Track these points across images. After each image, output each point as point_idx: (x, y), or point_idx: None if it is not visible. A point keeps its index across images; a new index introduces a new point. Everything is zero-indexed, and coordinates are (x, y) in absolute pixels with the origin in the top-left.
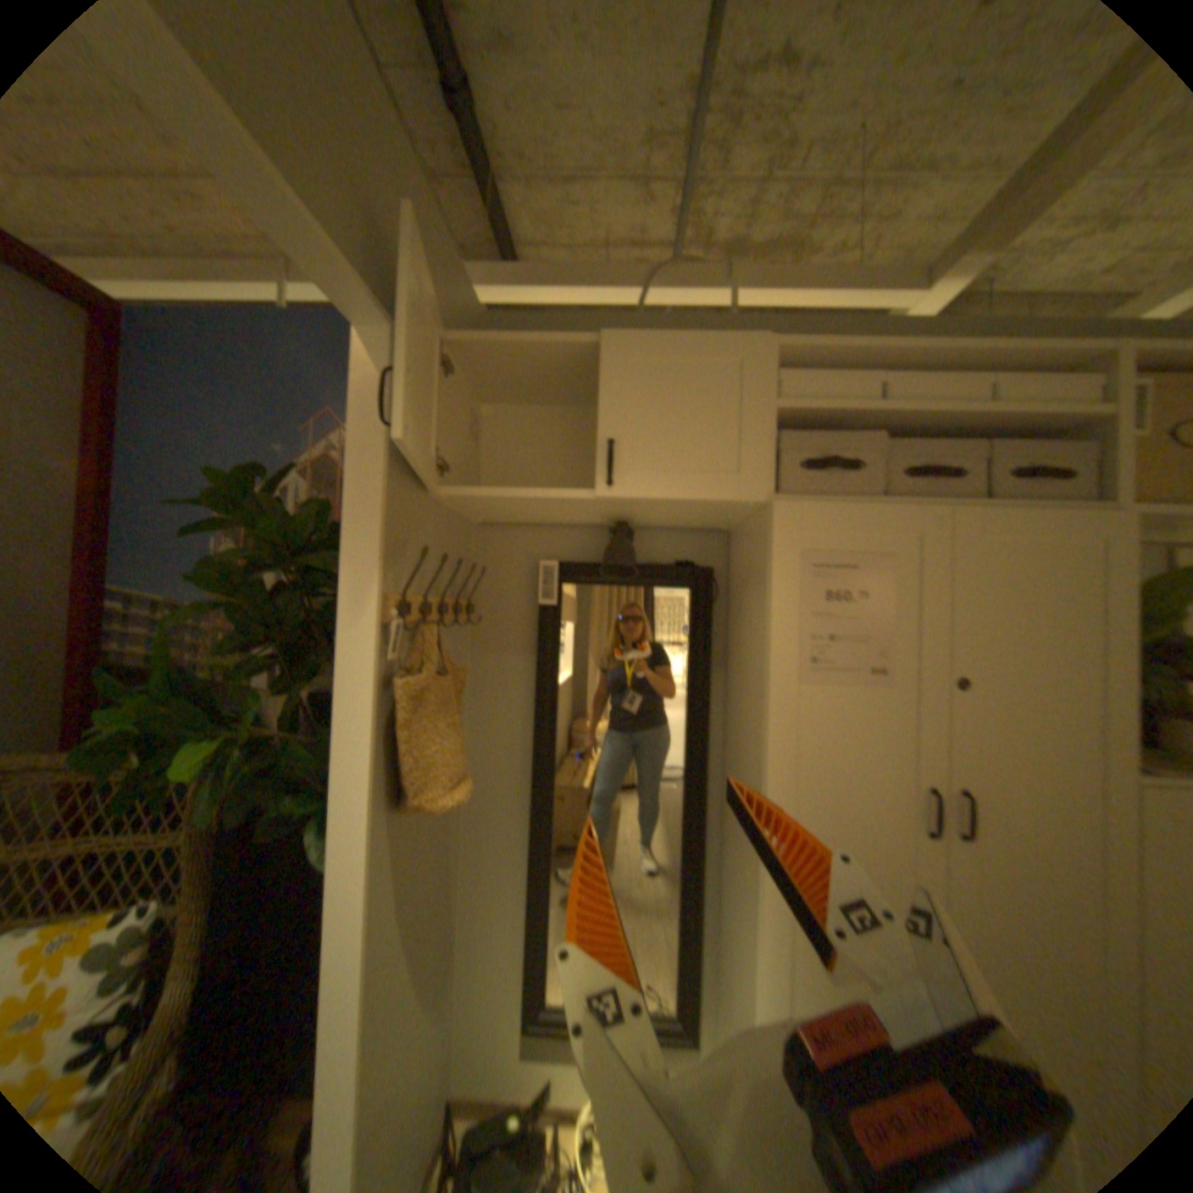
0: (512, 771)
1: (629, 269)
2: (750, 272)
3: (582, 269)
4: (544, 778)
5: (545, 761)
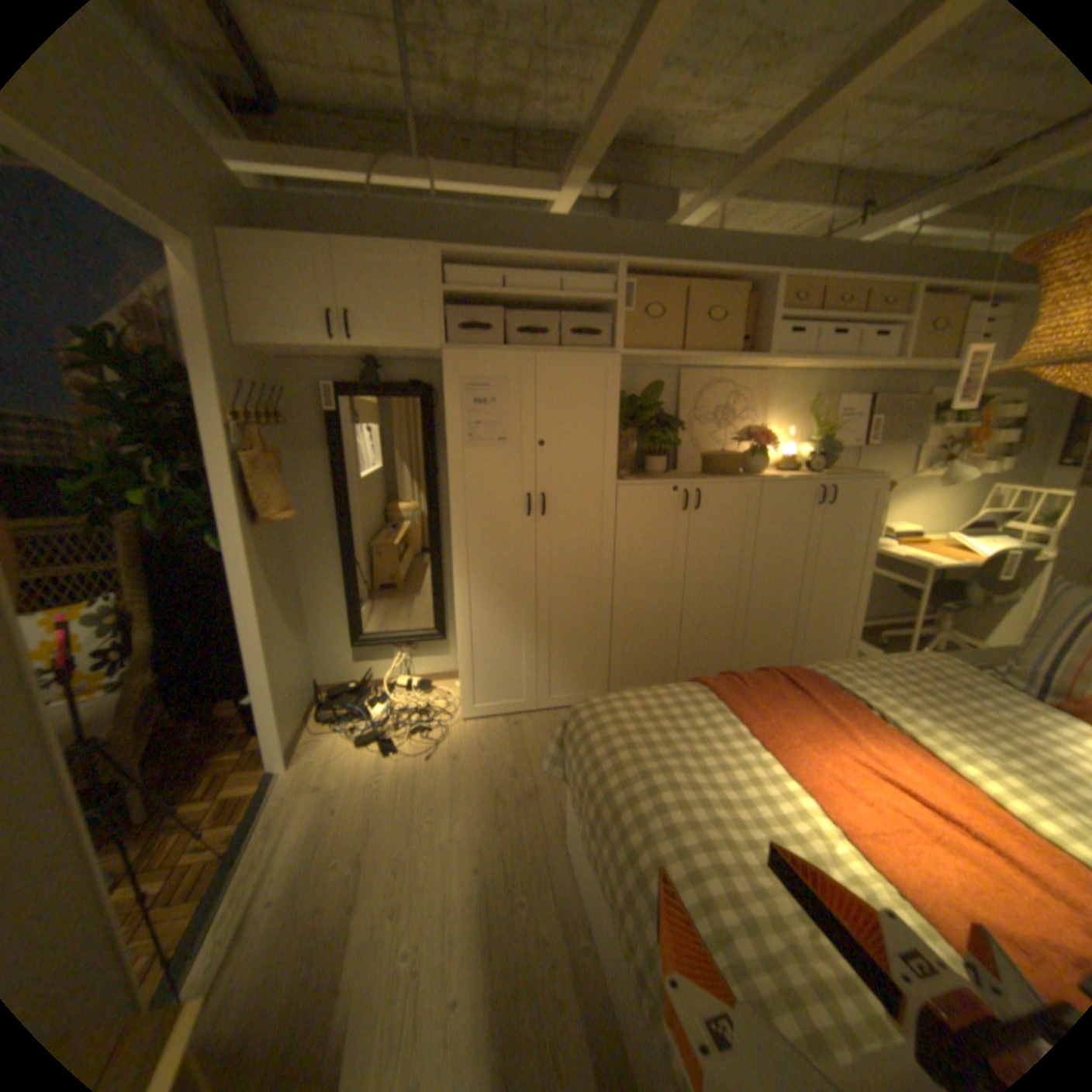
0: (325, 513)
1: (356, 157)
2: (444, 169)
3: (320, 154)
4: (344, 514)
5: (344, 505)
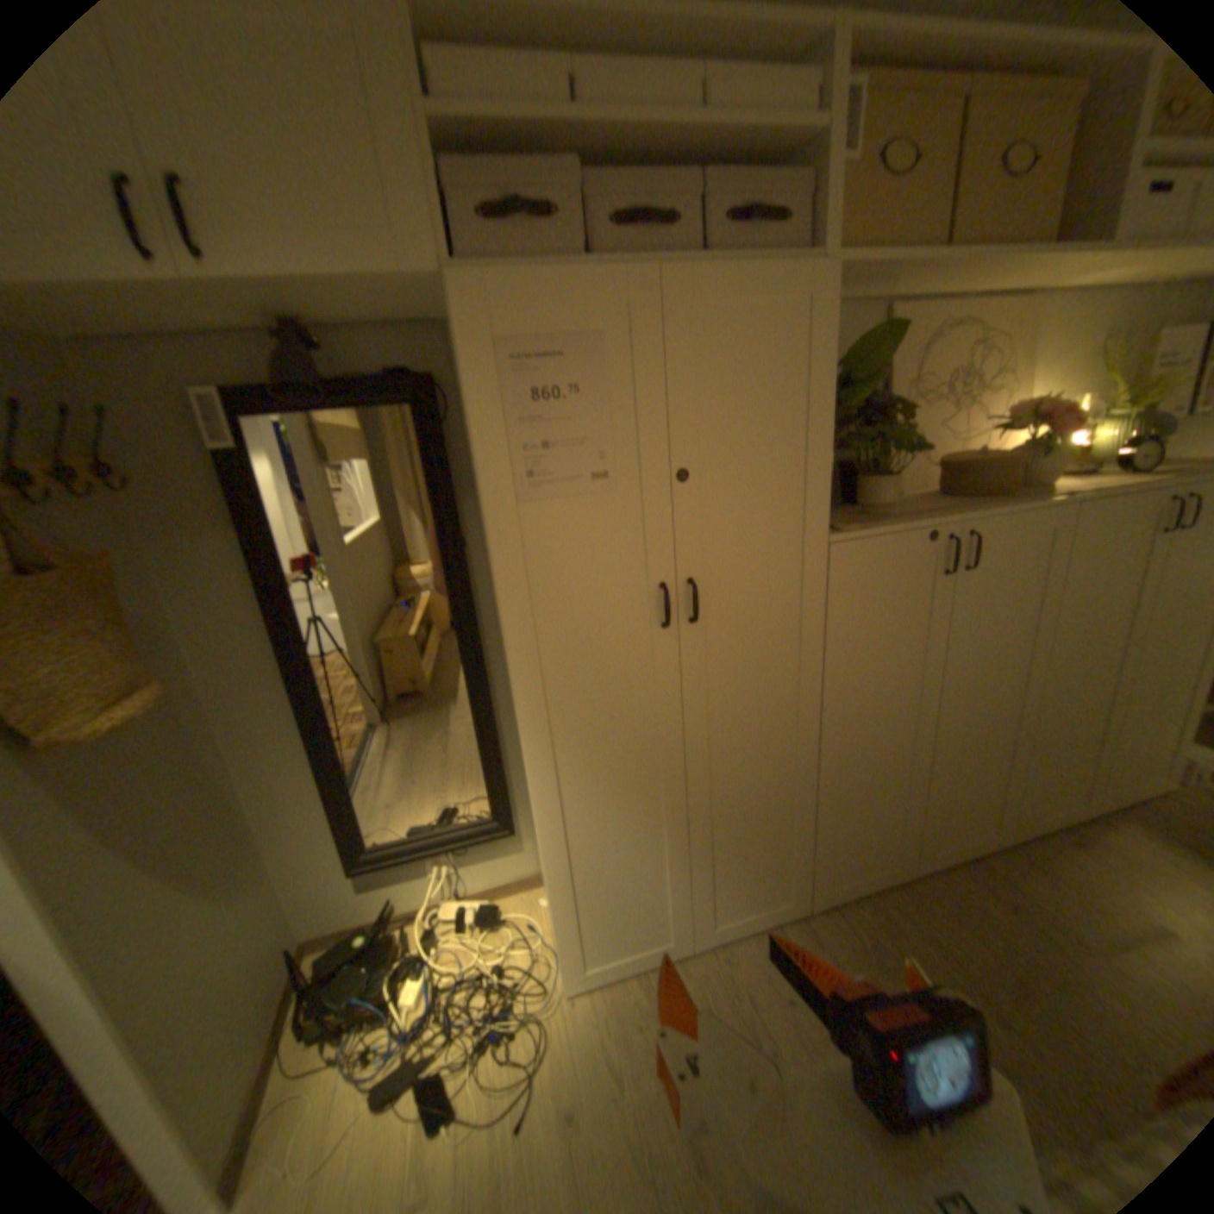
0: (253, 650)
1: None
2: None
3: None
4: (291, 649)
5: (286, 632)
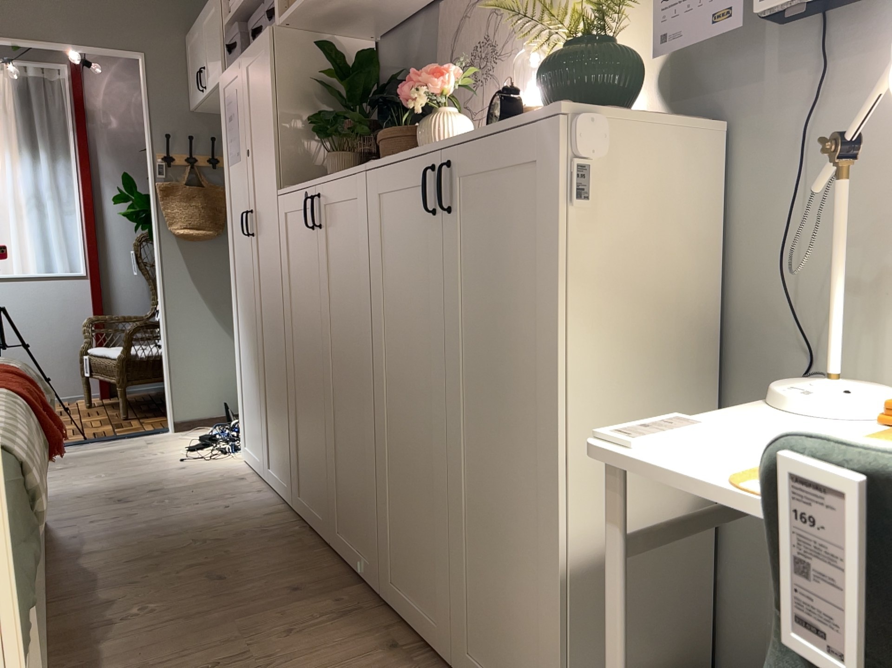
0: None
1: None
2: None
3: None
4: None
5: None
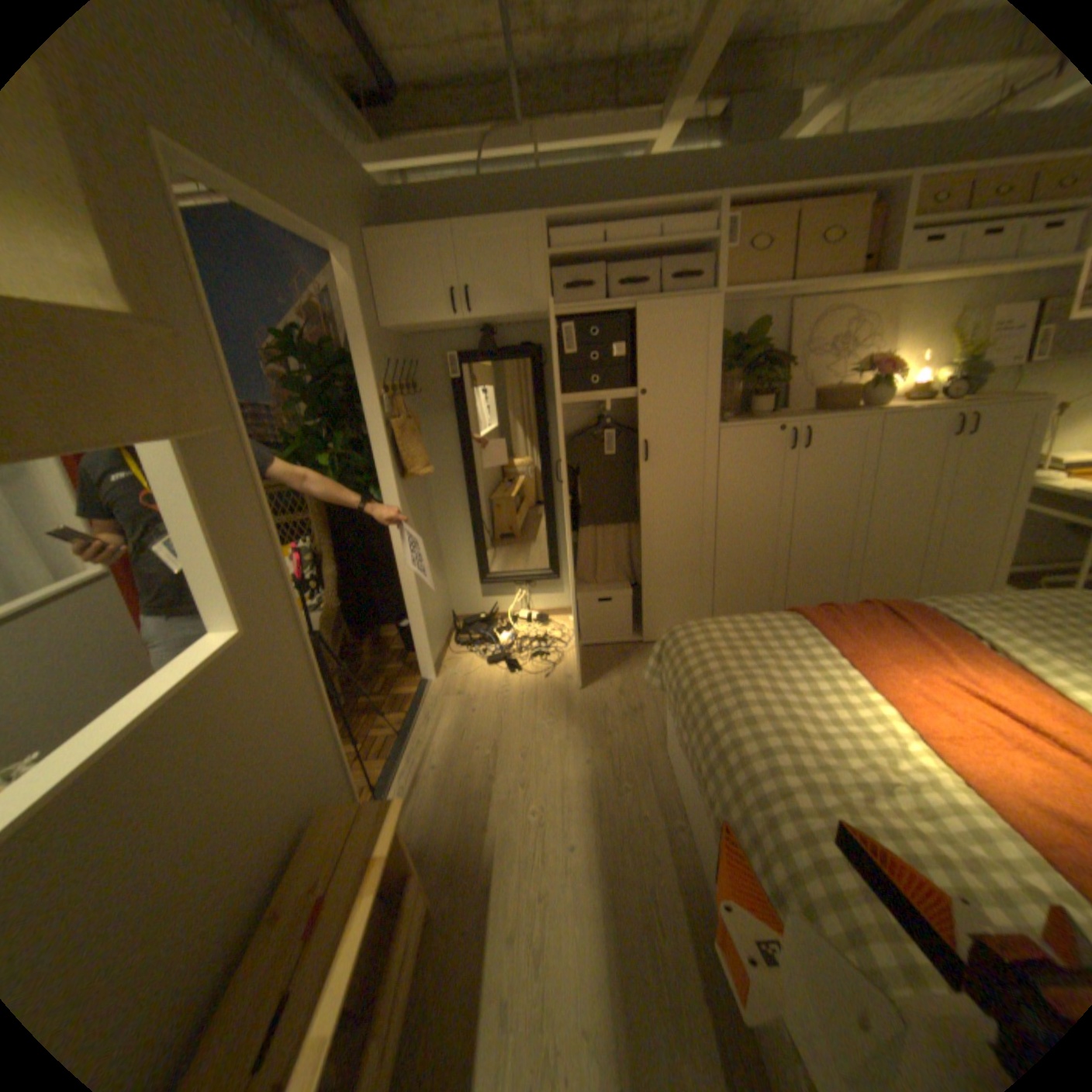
0: (454, 469)
1: (467, 138)
2: (545, 131)
3: (437, 142)
4: (470, 470)
5: (469, 462)
